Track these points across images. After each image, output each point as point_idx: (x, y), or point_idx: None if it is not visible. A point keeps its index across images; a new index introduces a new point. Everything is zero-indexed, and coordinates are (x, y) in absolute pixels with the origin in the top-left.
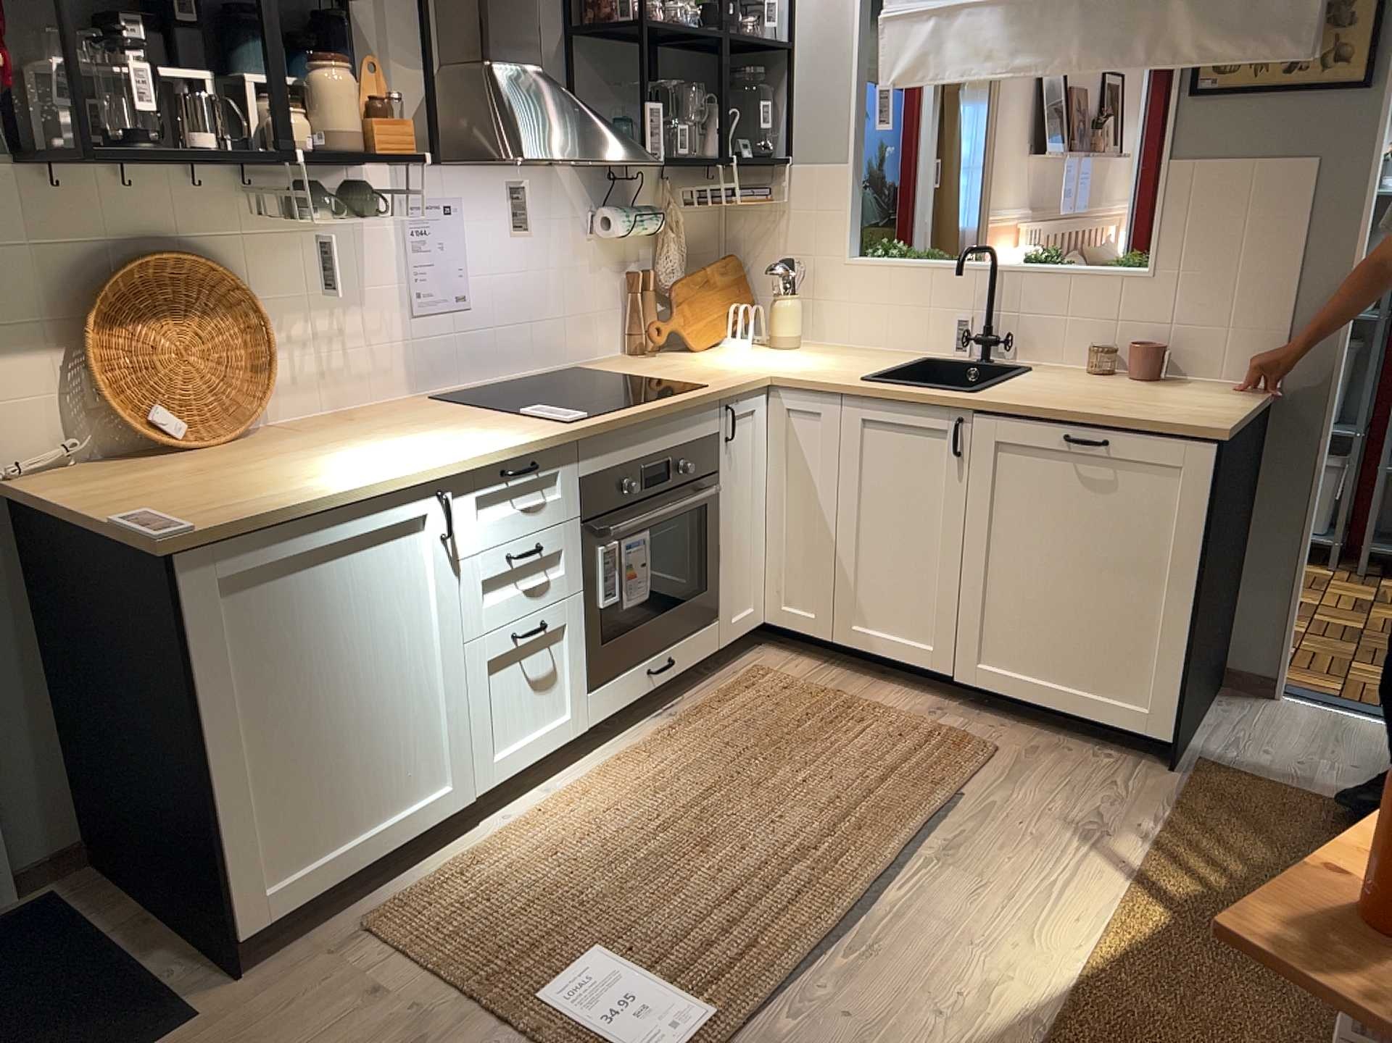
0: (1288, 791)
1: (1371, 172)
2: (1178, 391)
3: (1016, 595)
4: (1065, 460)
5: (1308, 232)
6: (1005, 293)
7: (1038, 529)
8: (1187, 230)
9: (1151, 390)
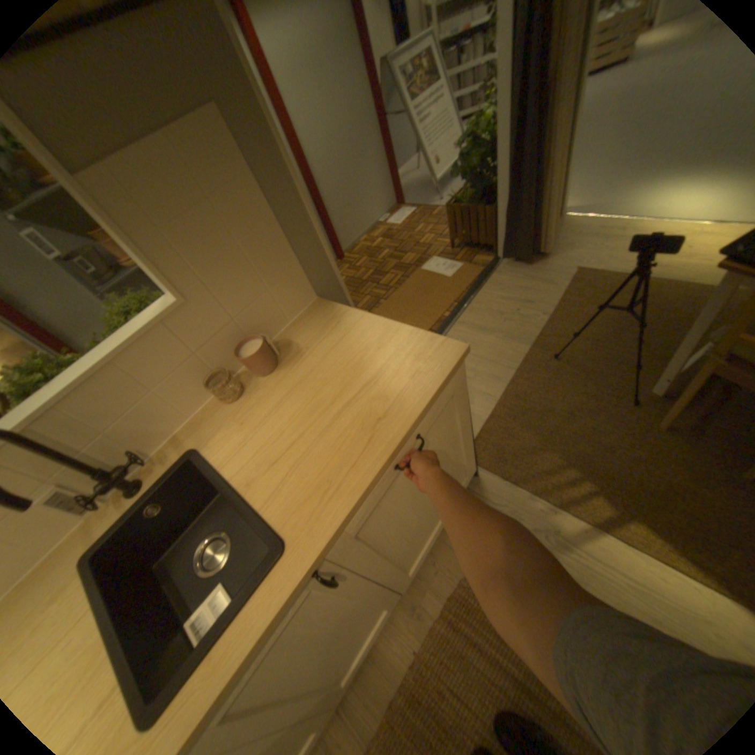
0: (489, 430)
1: (260, 102)
2: (315, 355)
3: (405, 544)
4: (395, 477)
5: (256, 185)
6: (59, 439)
7: (400, 516)
8: (172, 243)
9: (306, 372)
